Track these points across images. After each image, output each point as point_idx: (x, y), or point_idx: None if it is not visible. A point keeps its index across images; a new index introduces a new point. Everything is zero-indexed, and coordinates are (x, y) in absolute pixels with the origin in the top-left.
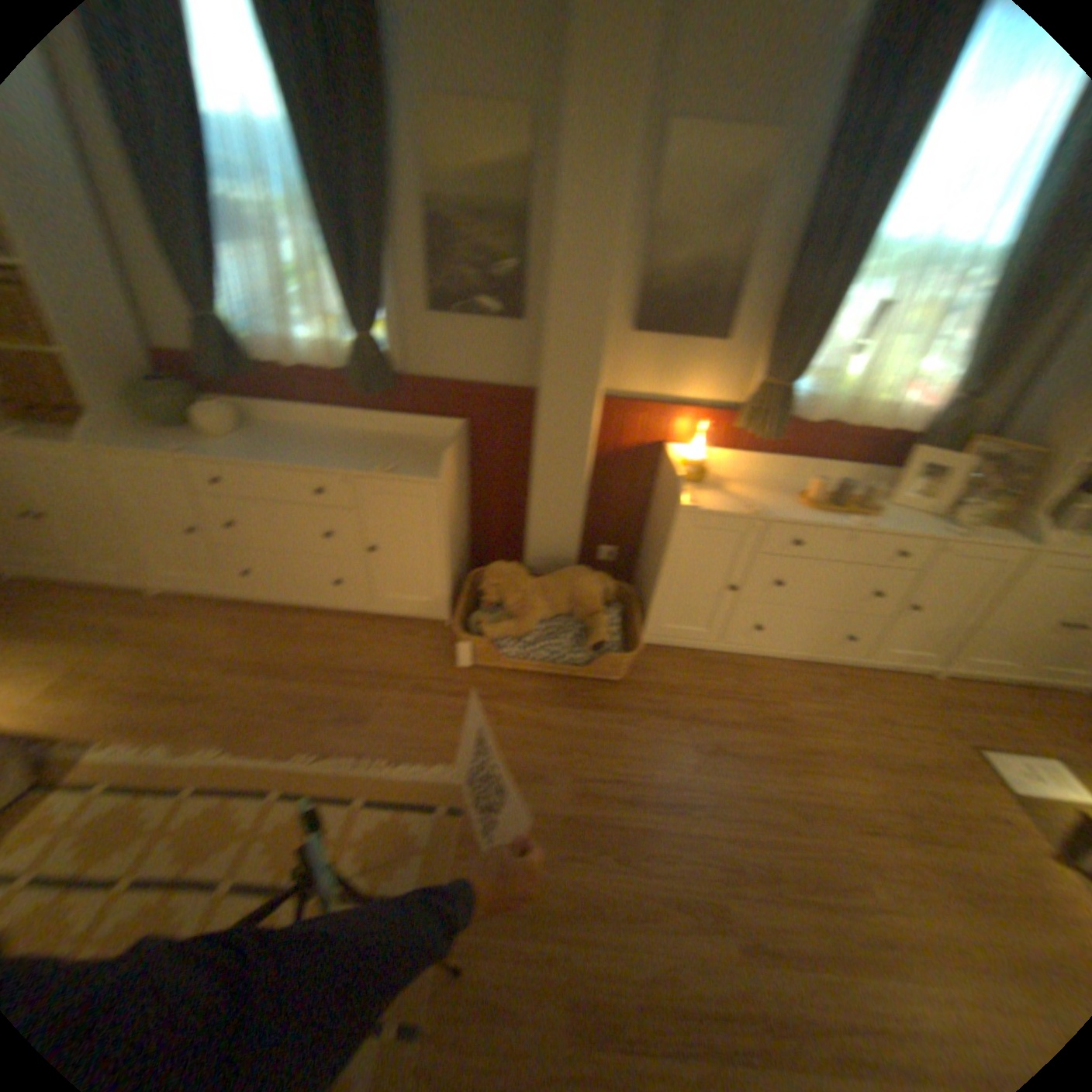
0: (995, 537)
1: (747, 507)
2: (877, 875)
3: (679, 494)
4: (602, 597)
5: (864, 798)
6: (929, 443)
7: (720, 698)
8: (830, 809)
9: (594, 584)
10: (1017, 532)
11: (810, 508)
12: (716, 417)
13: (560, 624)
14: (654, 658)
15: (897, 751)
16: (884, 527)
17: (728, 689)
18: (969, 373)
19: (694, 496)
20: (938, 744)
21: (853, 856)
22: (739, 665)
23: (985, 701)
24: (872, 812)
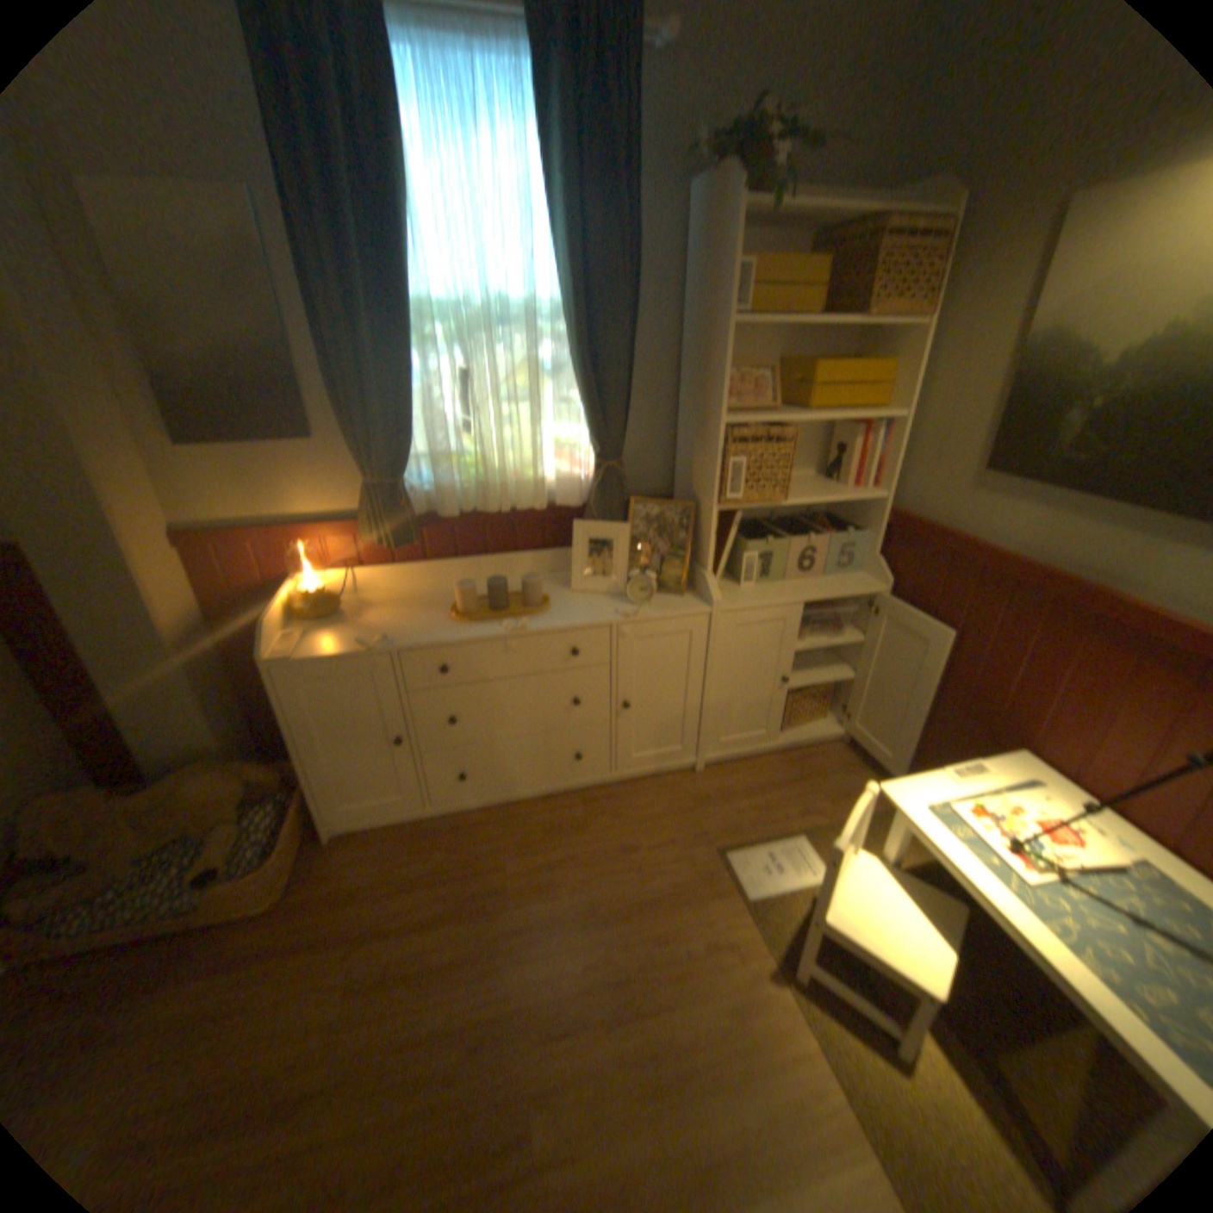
0: (670, 608)
1: (361, 643)
2: (546, 1109)
3: (259, 647)
4: (233, 800)
5: (564, 981)
6: (590, 517)
7: (414, 890)
8: (512, 1019)
9: (212, 787)
10: (698, 596)
11: (459, 623)
12: (340, 532)
13: (165, 859)
14: (339, 858)
15: (627, 891)
16: (540, 627)
17: (431, 872)
18: (589, 436)
19: (295, 644)
20: (678, 861)
21: (521, 1090)
22: (459, 829)
23: (745, 782)
24: (568, 1000)
